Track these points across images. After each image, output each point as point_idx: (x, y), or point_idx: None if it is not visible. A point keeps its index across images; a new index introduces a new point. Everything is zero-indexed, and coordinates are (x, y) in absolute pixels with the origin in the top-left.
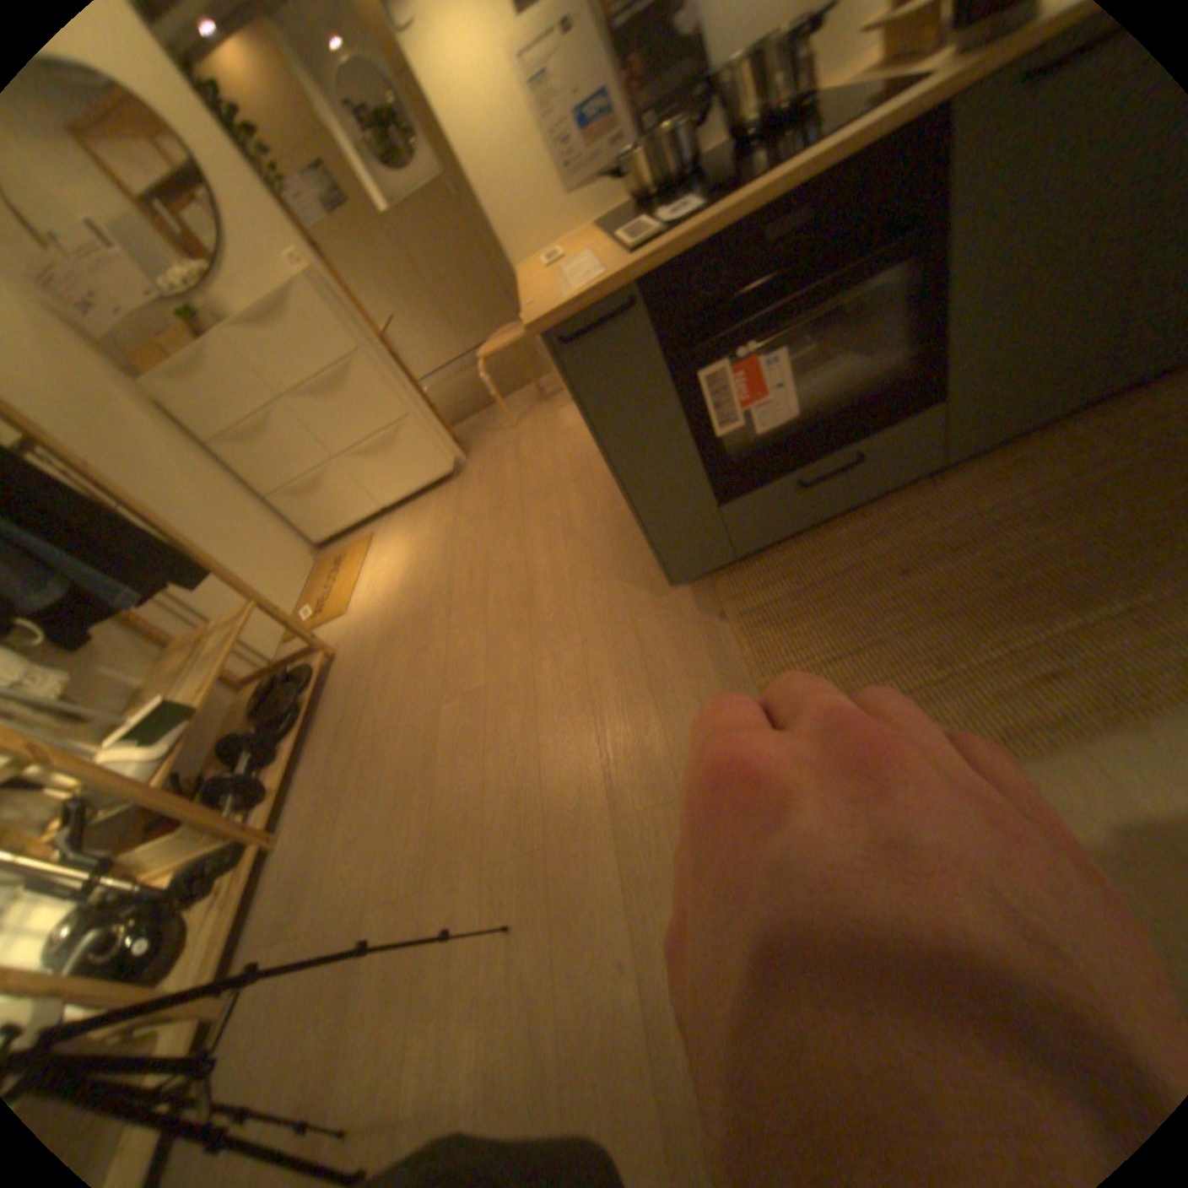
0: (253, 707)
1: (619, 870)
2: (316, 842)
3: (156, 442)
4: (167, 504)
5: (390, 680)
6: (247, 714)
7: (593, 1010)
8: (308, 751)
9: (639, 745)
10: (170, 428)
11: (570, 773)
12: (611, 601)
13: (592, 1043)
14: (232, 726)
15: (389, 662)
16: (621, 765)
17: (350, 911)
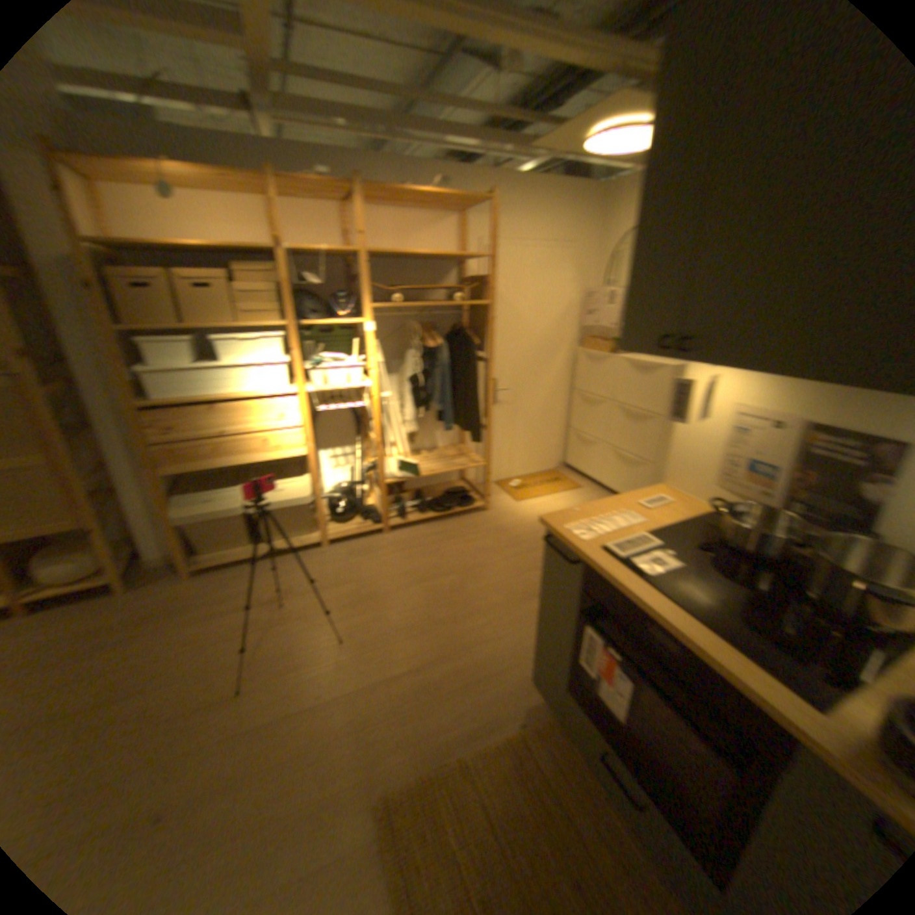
0: (444, 493)
1: (359, 692)
2: (383, 552)
3: (550, 377)
4: (522, 402)
5: (468, 545)
6: (443, 492)
7: (302, 694)
8: (428, 527)
9: (426, 689)
10: (564, 375)
11: (410, 655)
12: (531, 650)
13: (291, 696)
14: (437, 490)
15: (480, 539)
16: (414, 682)
17: (353, 579)
